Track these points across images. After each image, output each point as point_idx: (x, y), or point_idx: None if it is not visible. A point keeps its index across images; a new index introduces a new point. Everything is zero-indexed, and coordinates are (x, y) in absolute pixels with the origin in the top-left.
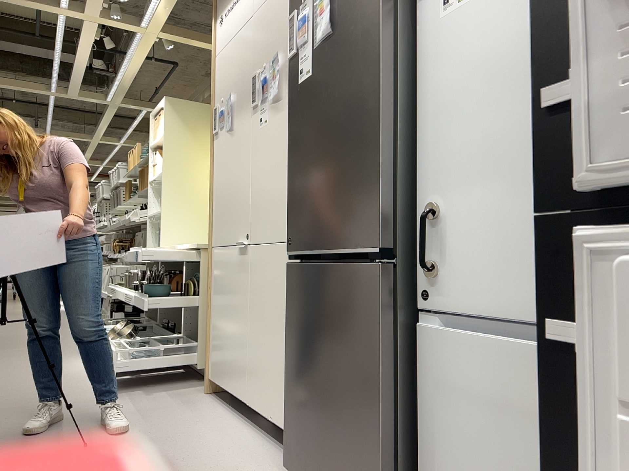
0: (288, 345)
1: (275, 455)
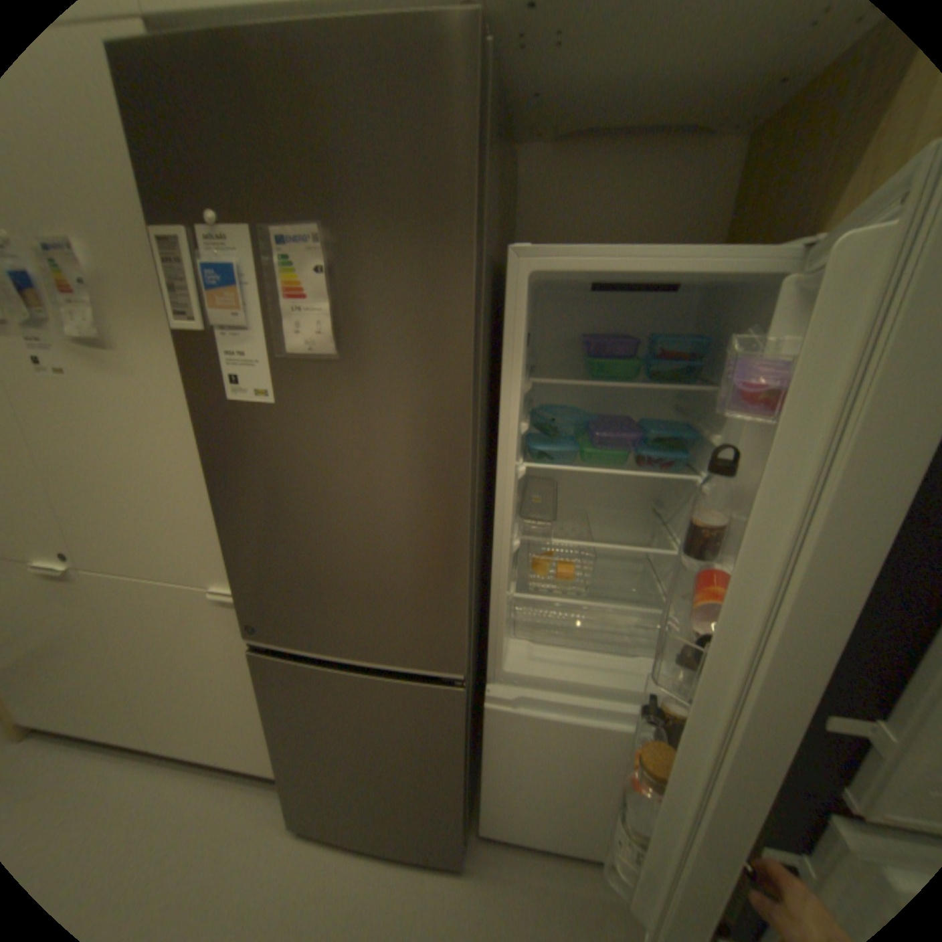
0: (272, 733)
1: (242, 799)
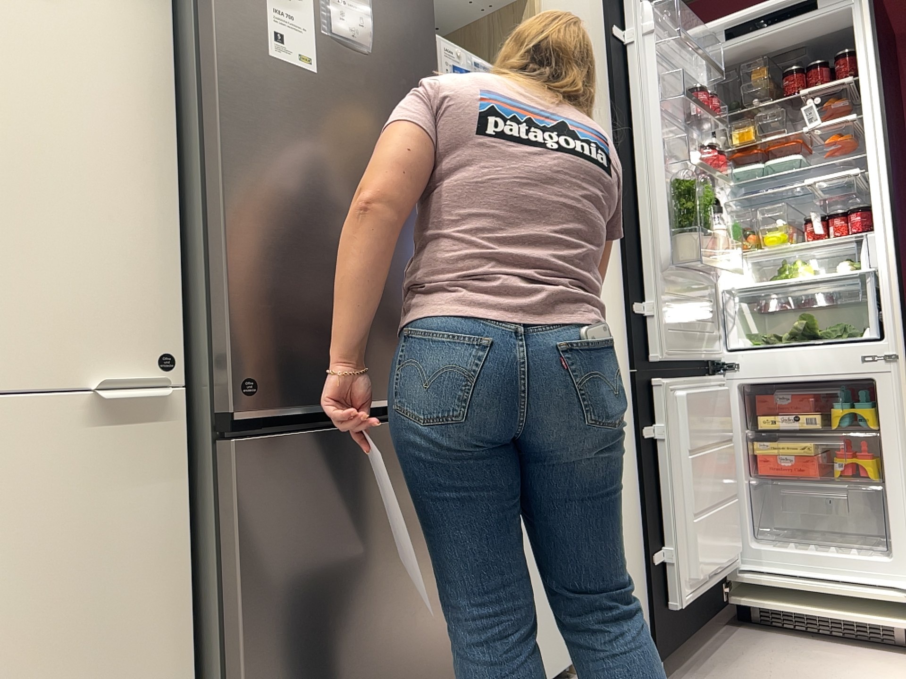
0: (255, 627)
1: None
